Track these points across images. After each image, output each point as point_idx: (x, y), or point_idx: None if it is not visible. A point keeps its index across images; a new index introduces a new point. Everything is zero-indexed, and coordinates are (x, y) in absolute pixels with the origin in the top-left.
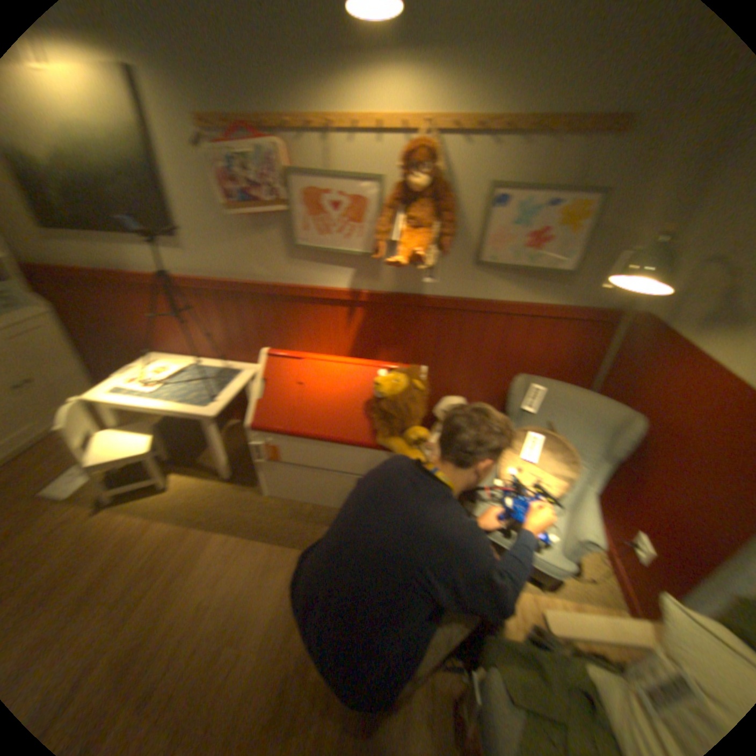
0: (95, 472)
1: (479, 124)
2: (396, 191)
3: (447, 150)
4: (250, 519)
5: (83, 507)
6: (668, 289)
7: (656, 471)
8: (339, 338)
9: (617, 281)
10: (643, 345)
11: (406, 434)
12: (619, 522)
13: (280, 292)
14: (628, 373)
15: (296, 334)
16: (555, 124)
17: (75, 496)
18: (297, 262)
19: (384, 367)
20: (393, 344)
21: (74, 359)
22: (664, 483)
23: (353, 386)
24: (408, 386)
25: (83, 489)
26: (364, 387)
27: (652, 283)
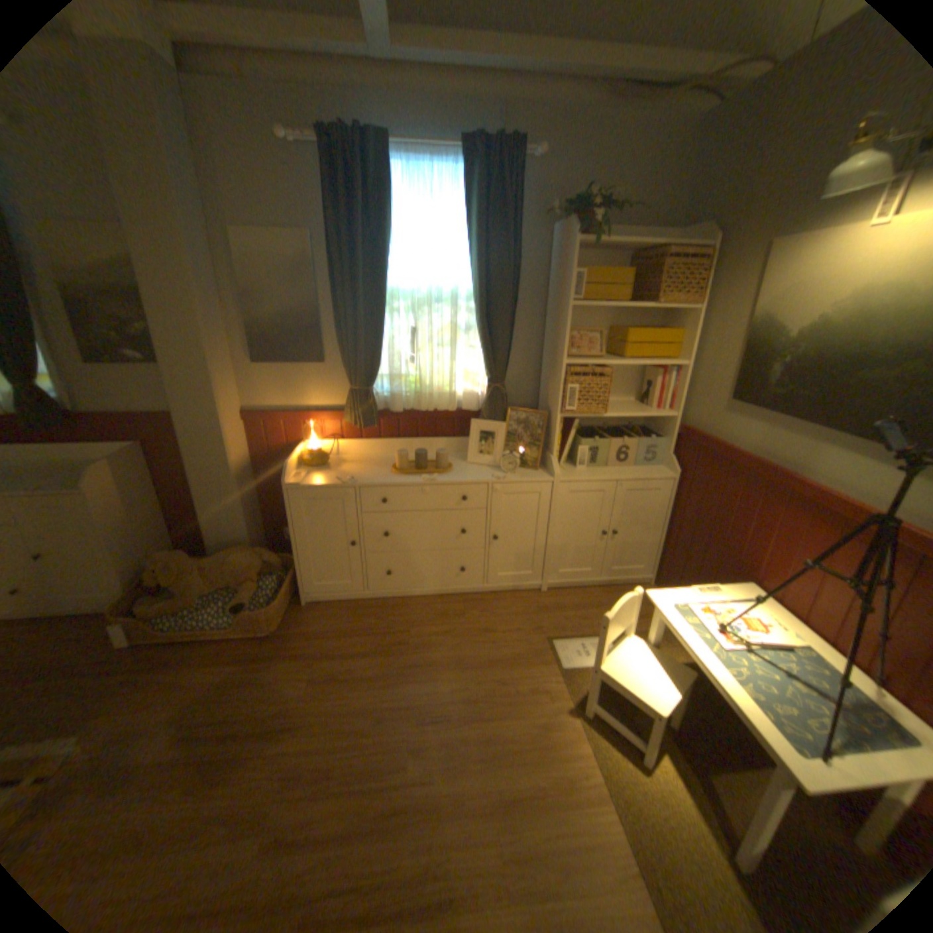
0: (608, 684)
1: None
2: None
3: None
4: None
5: (575, 697)
6: None
7: None
8: None
9: None
10: None
11: None
12: None
13: None
14: None
15: None
16: None
17: (577, 677)
18: None
19: None
20: None
21: (668, 534)
22: None
23: None
24: None
25: (587, 675)
26: None
27: None
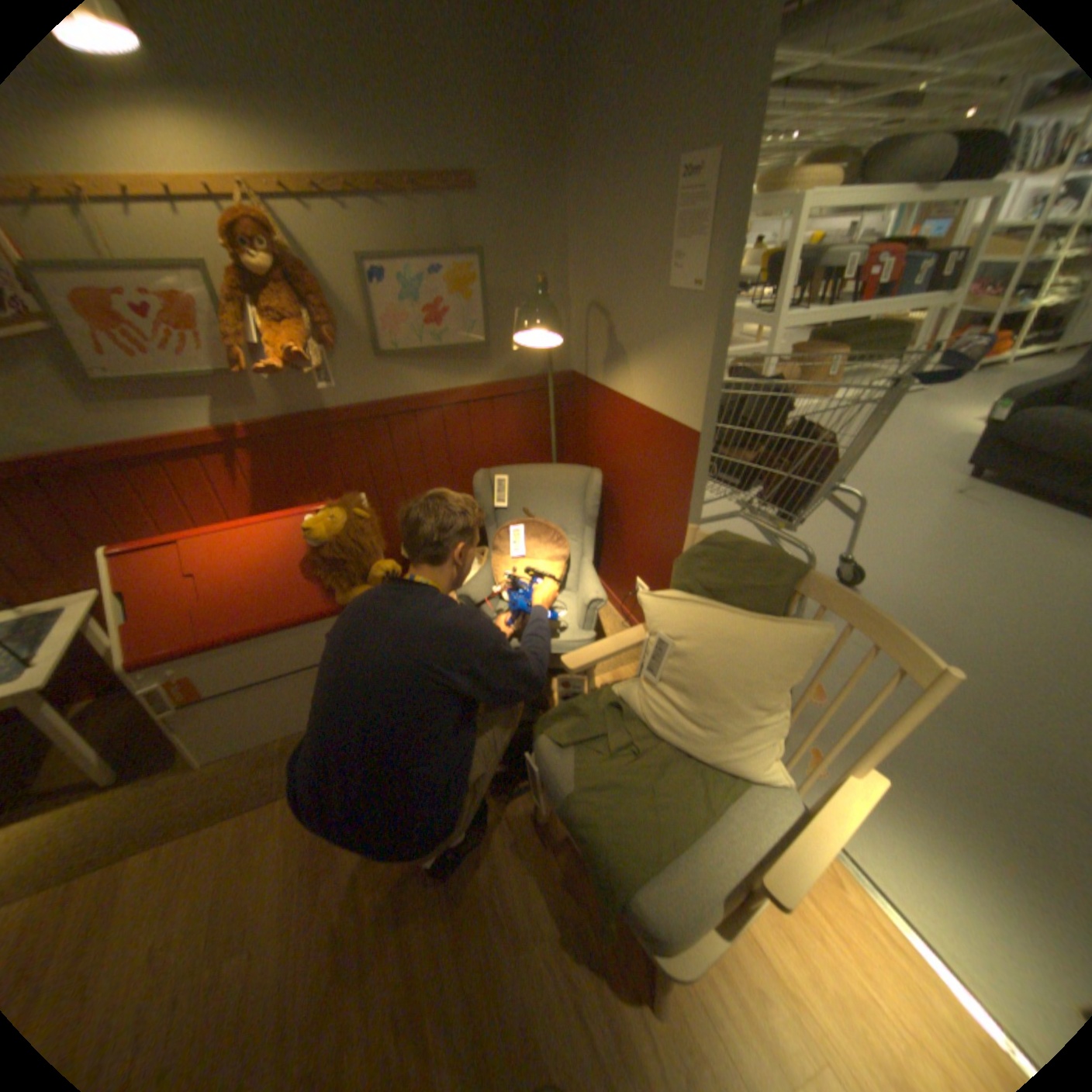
0: None
1: (312, 186)
2: (232, 279)
3: (284, 221)
4: (189, 805)
5: None
6: (559, 338)
7: (624, 516)
8: (228, 502)
9: (520, 341)
10: (577, 404)
11: (371, 575)
12: (621, 582)
13: (94, 458)
14: (577, 436)
15: (151, 517)
16: (400, 184)
17: None
18: (108, 405)
19: (310, 511)
20: (313, 485)
21: None
22: (632, 523)
23: (277, 549)
24: (350, 518)
25: None
26: (293, 545)
27: (544, 335)
